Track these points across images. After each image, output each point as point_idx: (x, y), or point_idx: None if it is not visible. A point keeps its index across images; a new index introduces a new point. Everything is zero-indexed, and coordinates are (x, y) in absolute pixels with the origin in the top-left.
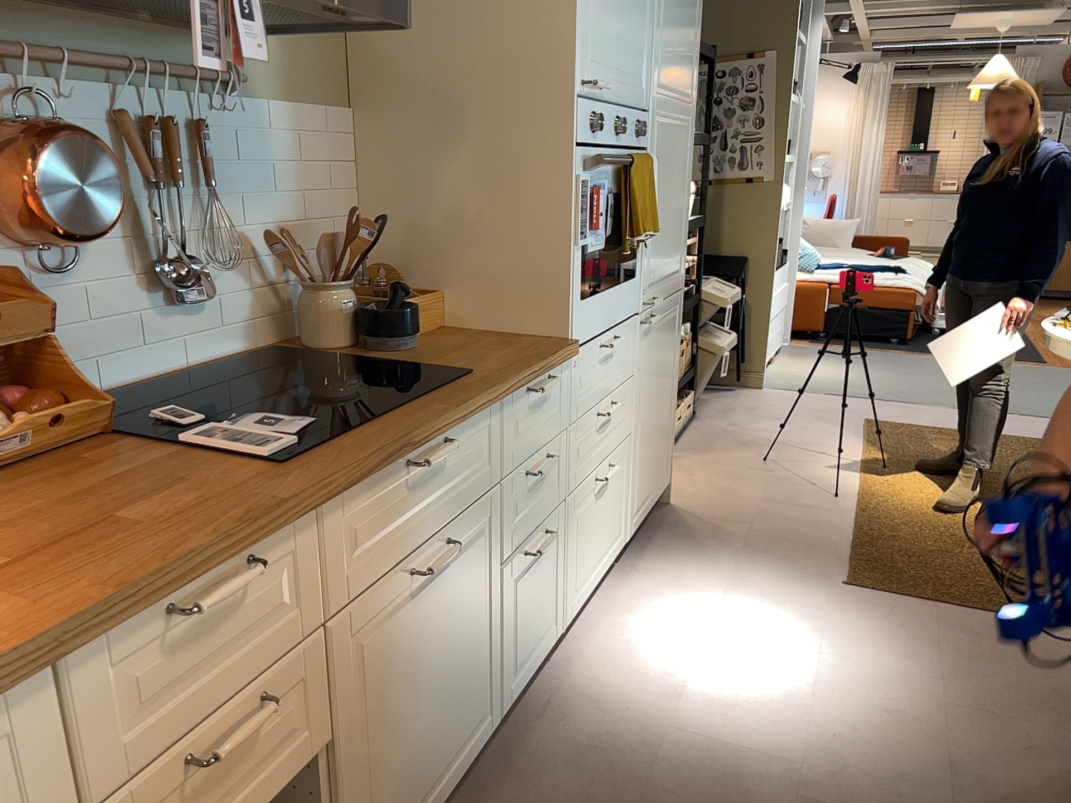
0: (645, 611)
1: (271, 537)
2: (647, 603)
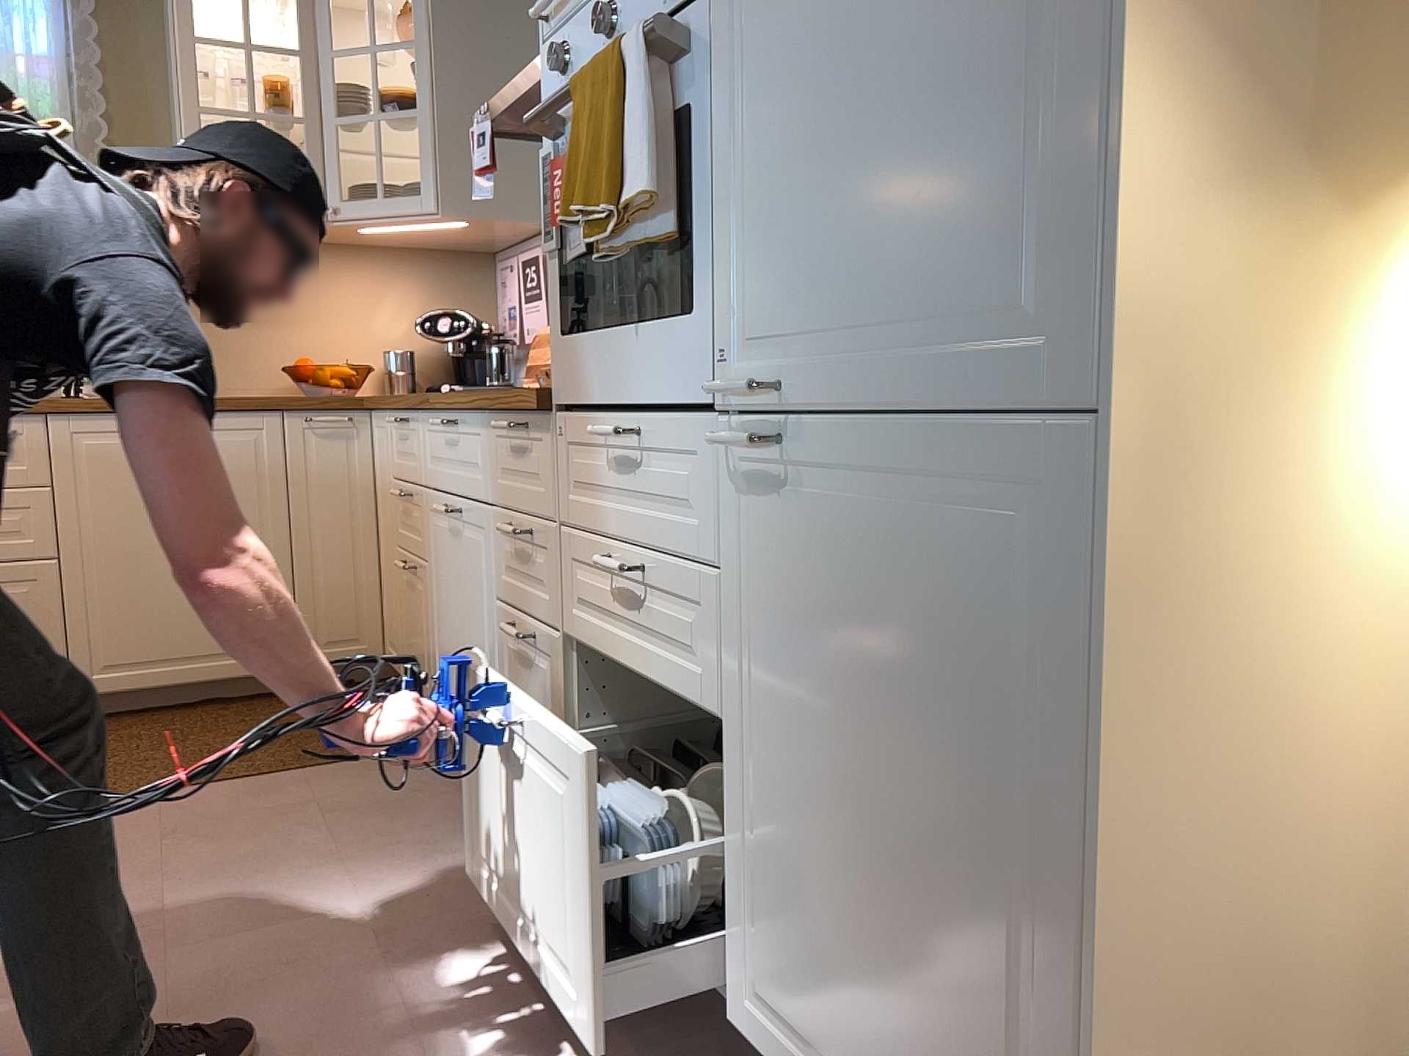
0: (564, 1035)
1: (403, 411)
2: (582, 1051)
